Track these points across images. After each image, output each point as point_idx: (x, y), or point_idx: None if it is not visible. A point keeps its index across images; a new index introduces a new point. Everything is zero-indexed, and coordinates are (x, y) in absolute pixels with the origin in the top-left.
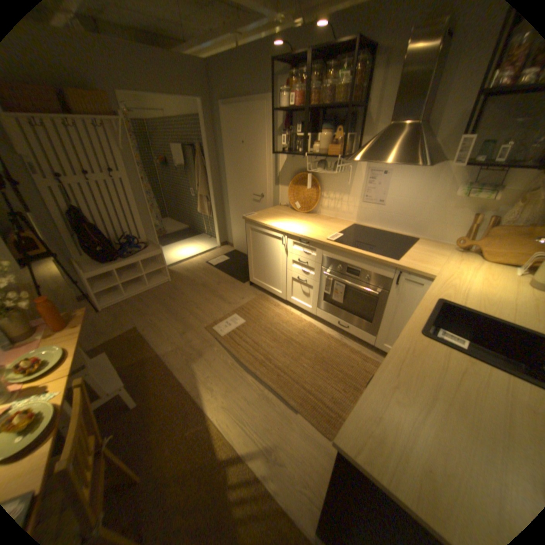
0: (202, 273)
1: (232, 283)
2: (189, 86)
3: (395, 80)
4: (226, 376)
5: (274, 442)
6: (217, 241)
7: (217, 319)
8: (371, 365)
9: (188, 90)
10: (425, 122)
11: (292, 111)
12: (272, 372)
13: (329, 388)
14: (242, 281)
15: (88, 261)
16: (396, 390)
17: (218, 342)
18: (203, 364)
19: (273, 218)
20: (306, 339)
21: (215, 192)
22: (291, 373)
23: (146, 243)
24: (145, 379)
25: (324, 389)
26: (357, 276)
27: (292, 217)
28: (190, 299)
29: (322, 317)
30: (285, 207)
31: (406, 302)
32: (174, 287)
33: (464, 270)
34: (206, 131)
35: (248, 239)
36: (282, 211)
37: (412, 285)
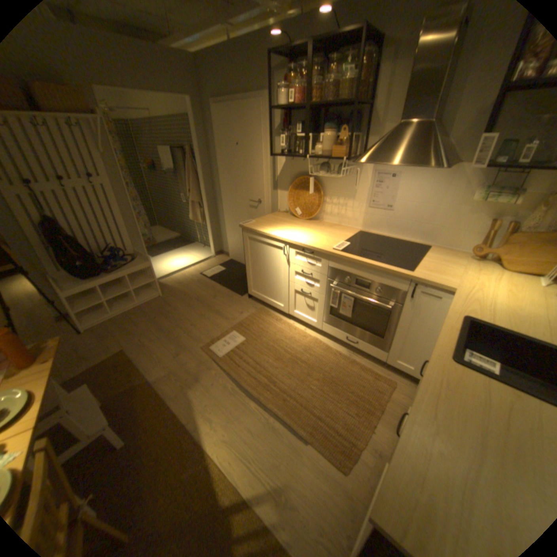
0: (196, 285)
1: (229, 296)
2: (176, 83)
3: (404, 74)
4: (226, 403)
5: (283, 480)
6: (211, 250)
7: (214, 338)
8: (383, 384)
9: (176, 87)
10: (438, 120)
11: (290, 110)
12: (277, 397)
13: (340, 412)
14: (240, 293)
15: (67, 277)
16: (435, 437)
17: (216, 364)
18: (199, 390)
19: (273, 226)
20: (312, 356)
21: (208, 198)
22: (298, 397)
23: (133, 255)
24: (134, 412)
25: (335, 414)
26: (367, 288)
27: (293, 224)
28: (184, 315)
29: (328, 332)
30: (285, 213)
31: (422, 316)
32: (166, 302)
33: (485, 281)
34: (197, 132)
35: (246, 249)
36: (281, 218)
37: (427, 297)
